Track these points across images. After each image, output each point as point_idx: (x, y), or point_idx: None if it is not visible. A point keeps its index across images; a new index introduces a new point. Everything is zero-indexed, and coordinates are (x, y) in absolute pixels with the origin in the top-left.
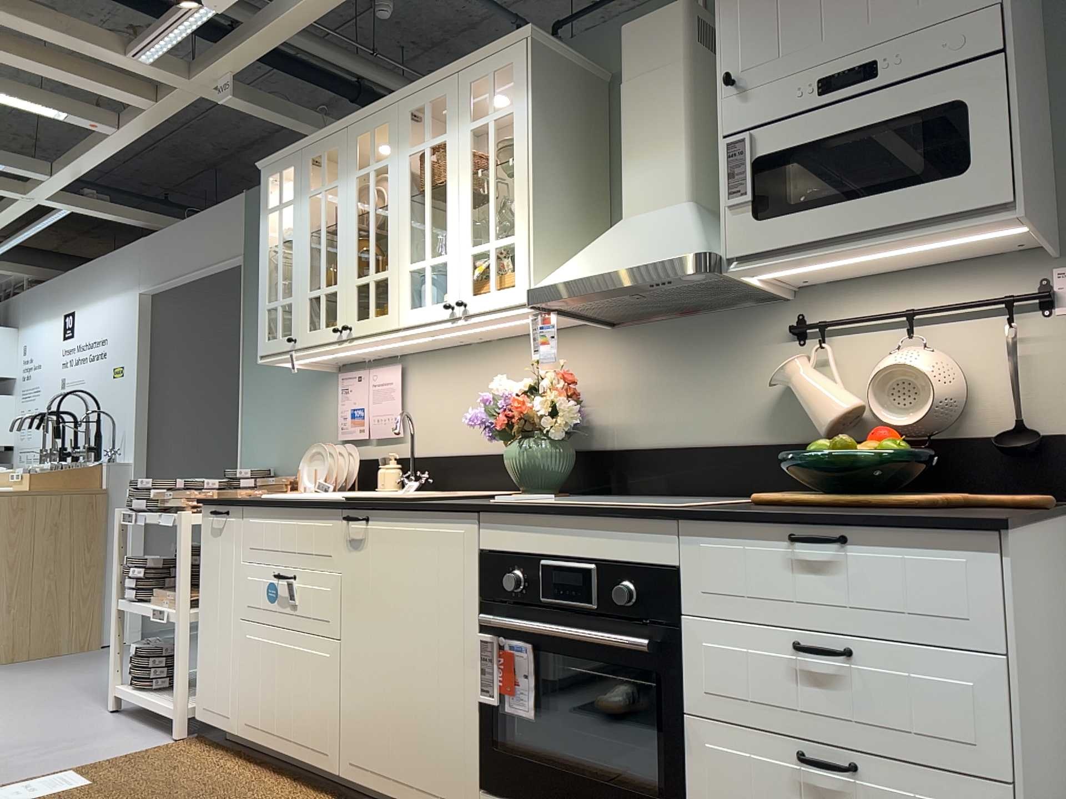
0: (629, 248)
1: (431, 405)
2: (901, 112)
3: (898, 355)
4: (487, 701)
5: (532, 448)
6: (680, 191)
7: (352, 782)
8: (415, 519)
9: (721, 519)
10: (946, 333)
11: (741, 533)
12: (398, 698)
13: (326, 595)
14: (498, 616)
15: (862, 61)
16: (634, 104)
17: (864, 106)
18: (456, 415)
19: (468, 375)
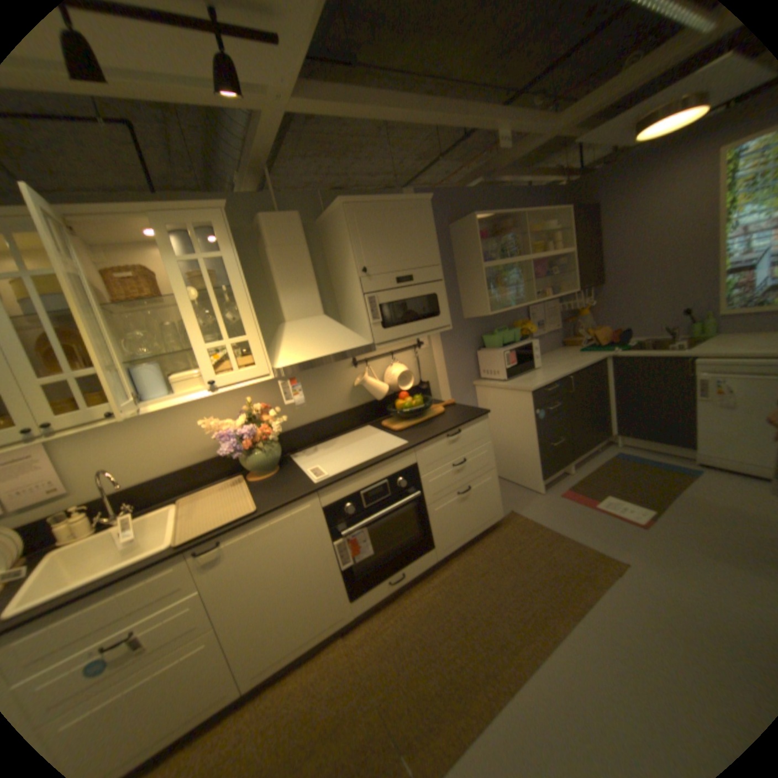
0: (325, 341)
1: (100, 458)
2: (422, 294)
3: (387, 366)
4: (347, 566)
5: (266, 450)
6: (319, 310)
7: (257, 685)
8: (269, 518)
9: (430, 440)
10: (399, 357)
11: (434, 441)
12: (284, 613)
13: (186, 616)
14: (343, 528)
15: (409, 274)
16: (282, 261)
17: (412, 290)
18: (136, 456)
19: (141, 426)
